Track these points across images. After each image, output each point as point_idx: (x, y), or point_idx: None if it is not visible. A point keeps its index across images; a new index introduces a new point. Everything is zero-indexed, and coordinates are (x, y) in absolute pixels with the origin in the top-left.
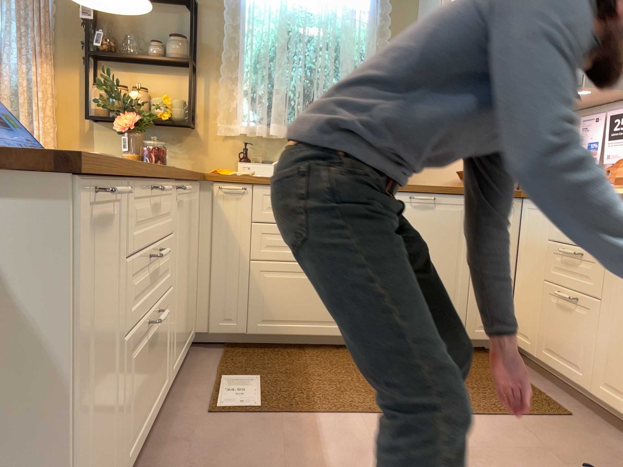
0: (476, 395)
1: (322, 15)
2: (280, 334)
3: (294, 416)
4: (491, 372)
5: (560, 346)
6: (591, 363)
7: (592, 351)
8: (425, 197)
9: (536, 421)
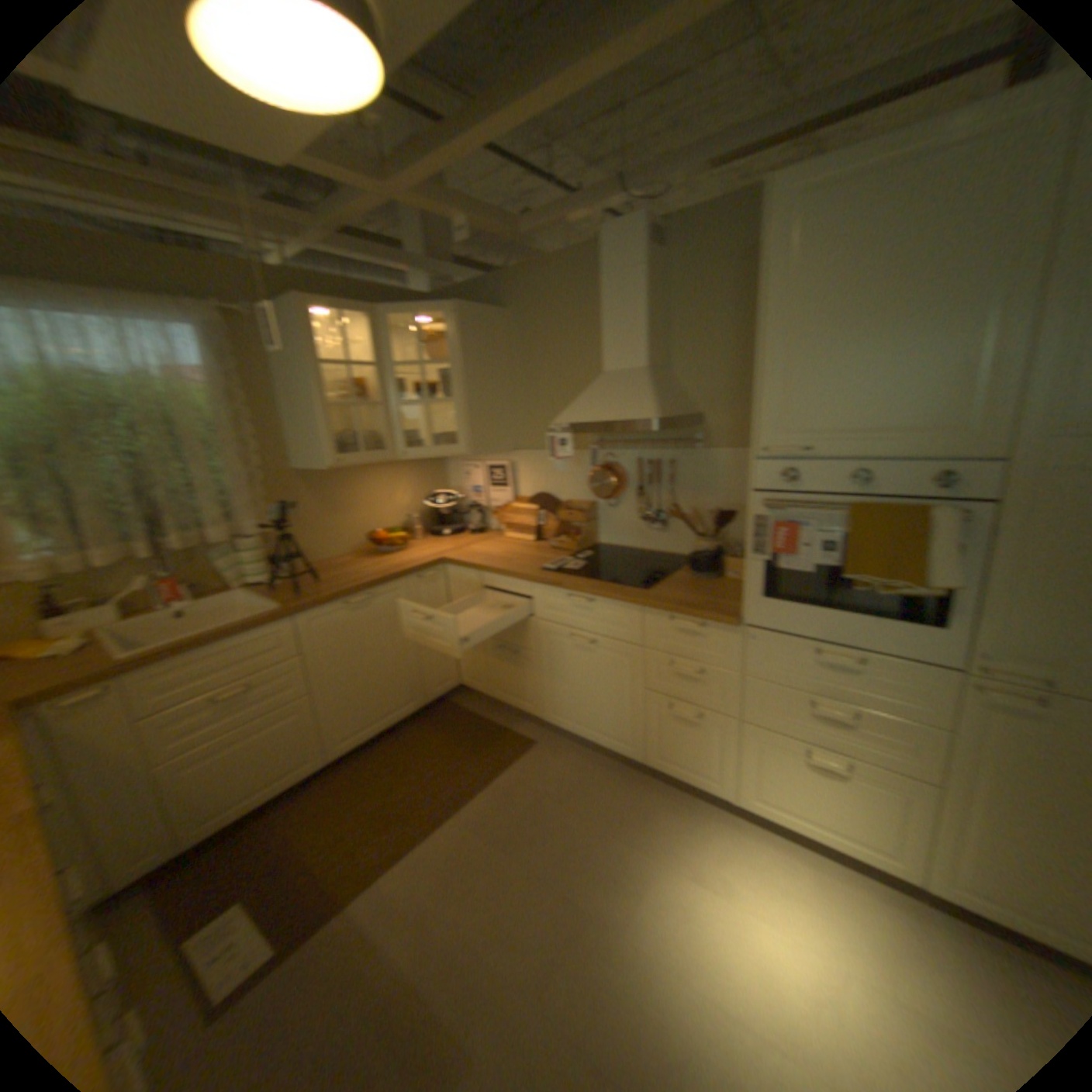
0: (467, 766)
1: (132, 384)
2: (236, 823)
3: (327, 930)
4: (464, 728)
5: (512, 687)
6: (540, 699)
7: (540, 690)
8: (363, 600)
9: (521, 767)
